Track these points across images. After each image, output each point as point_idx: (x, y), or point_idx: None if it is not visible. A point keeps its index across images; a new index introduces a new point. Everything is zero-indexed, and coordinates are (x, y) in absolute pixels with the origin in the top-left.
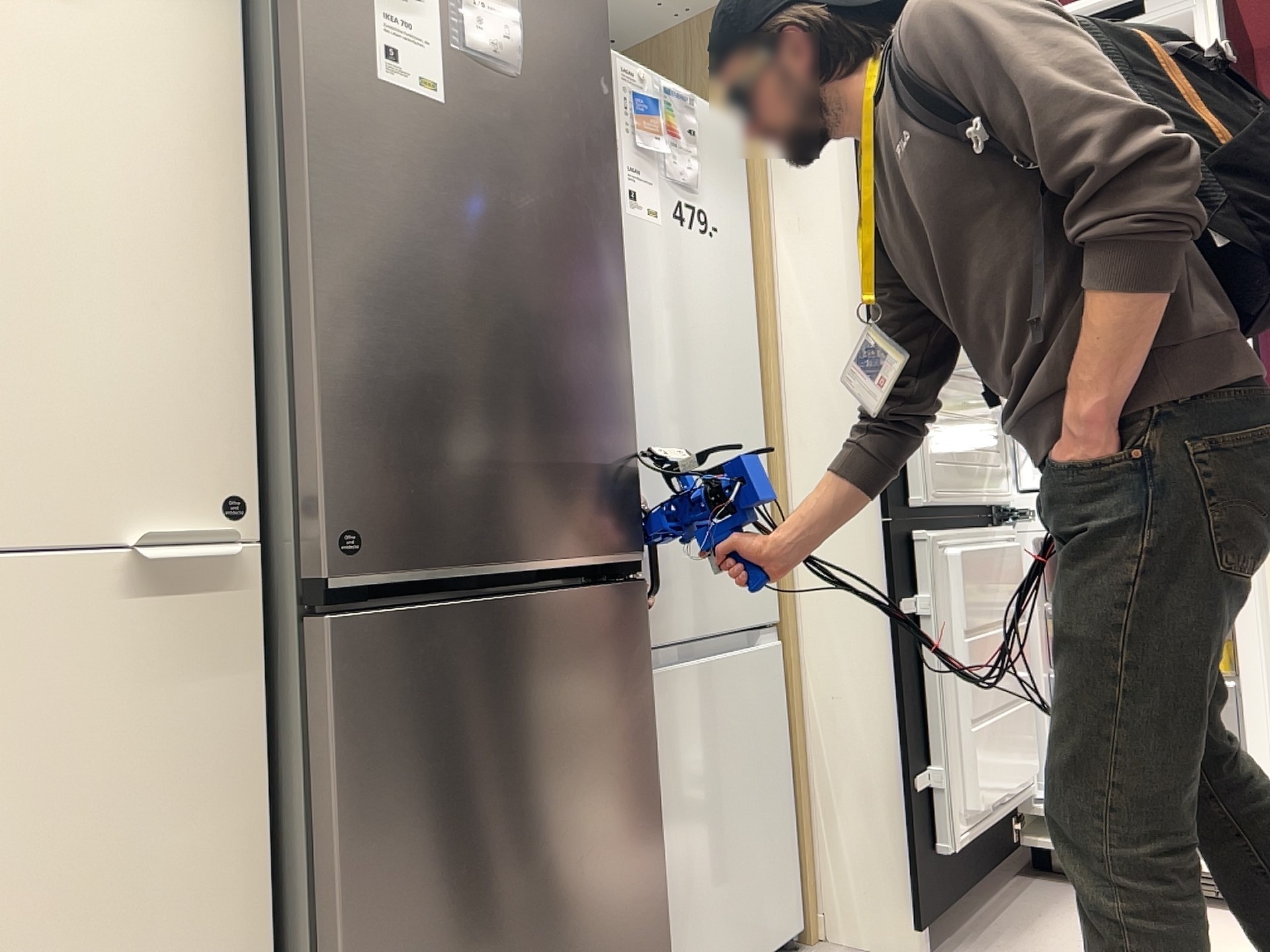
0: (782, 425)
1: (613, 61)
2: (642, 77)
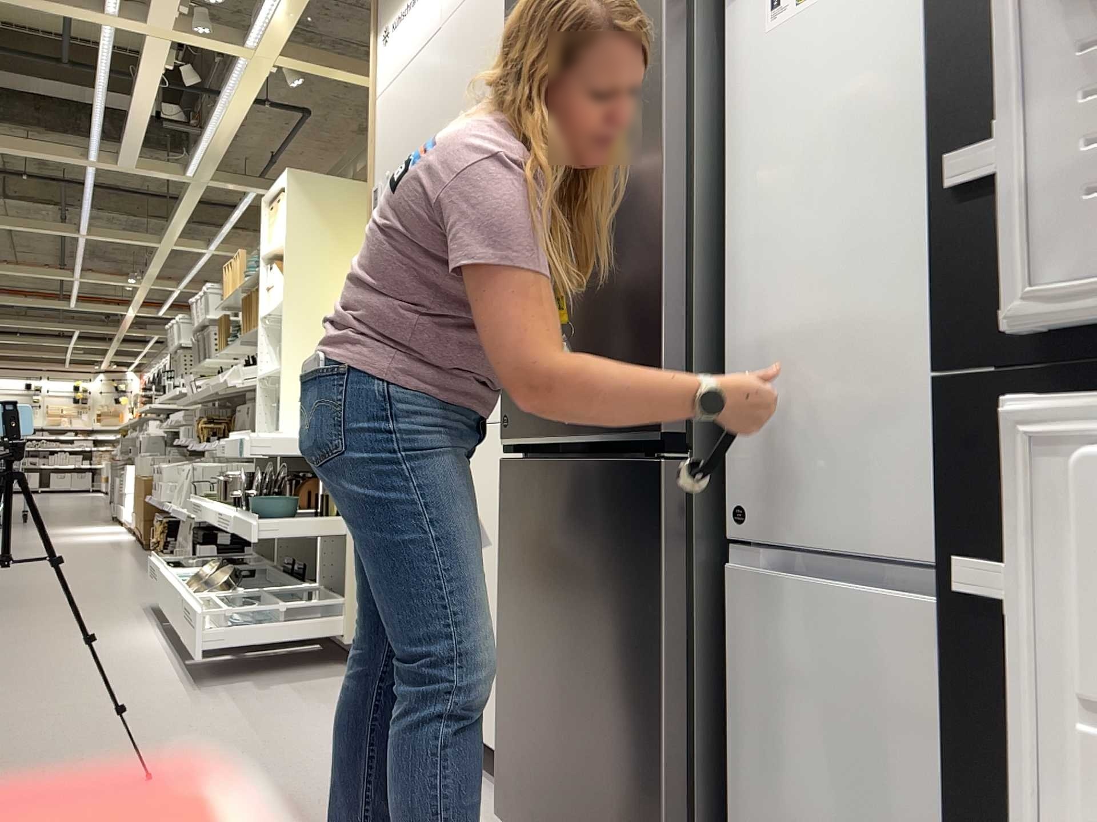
0: None
1: None
2: None
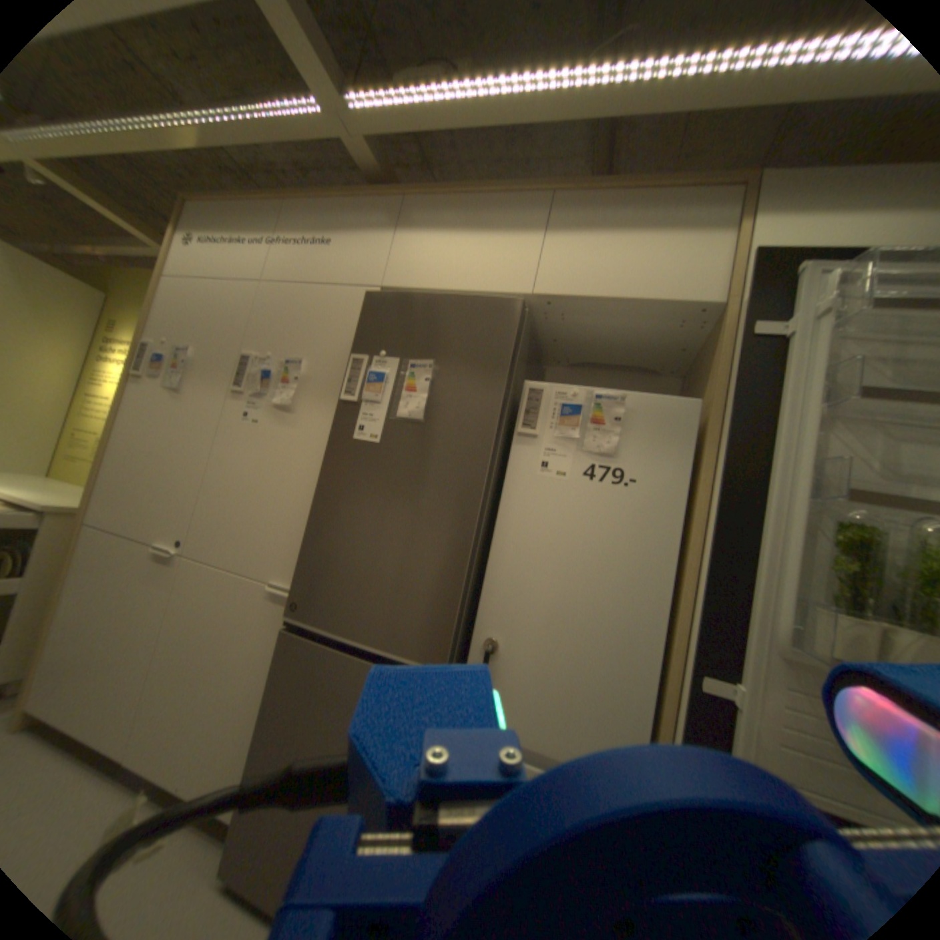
0: (684, 637)
1: (546, 391)
2: (574, 394)
